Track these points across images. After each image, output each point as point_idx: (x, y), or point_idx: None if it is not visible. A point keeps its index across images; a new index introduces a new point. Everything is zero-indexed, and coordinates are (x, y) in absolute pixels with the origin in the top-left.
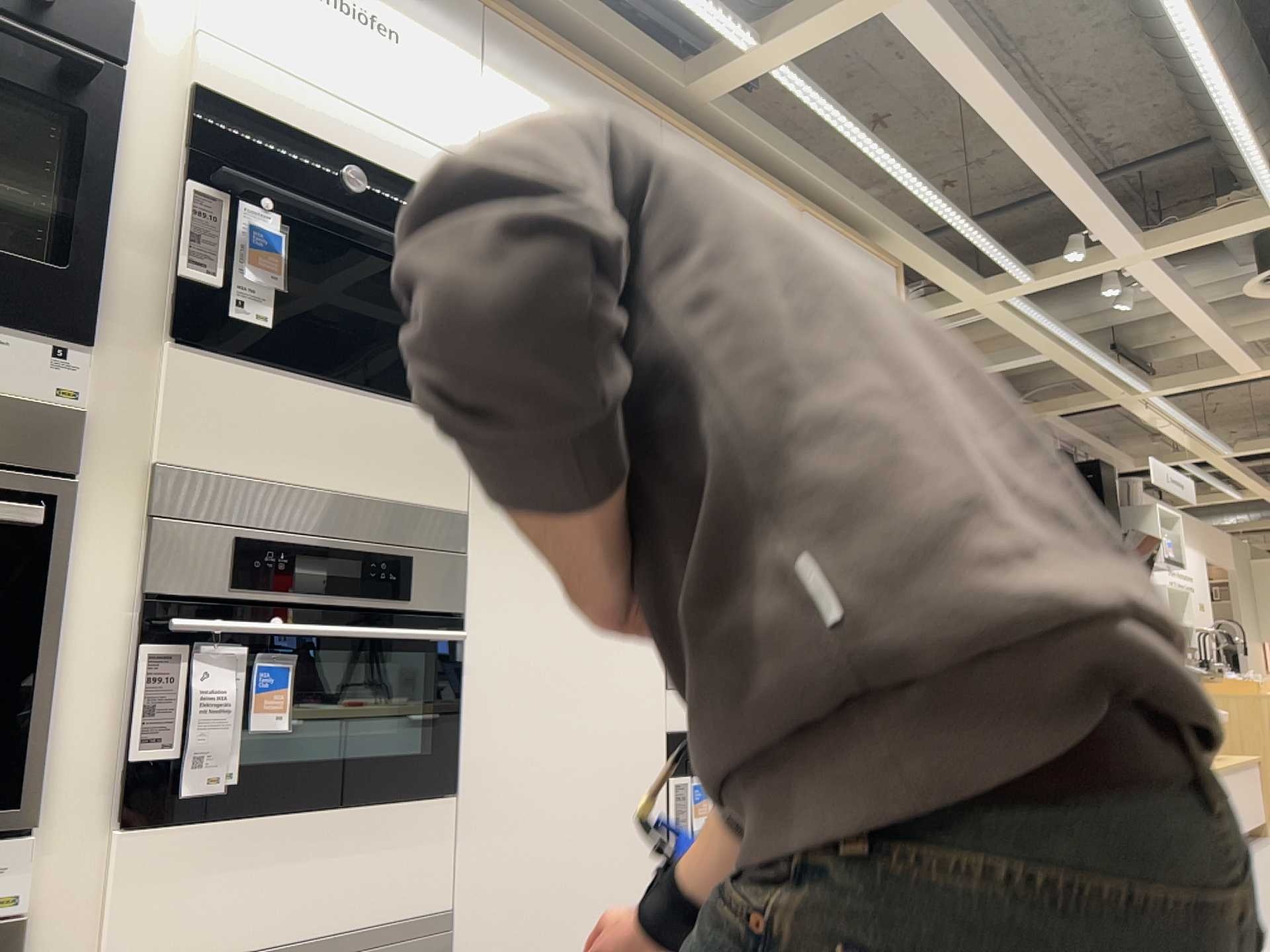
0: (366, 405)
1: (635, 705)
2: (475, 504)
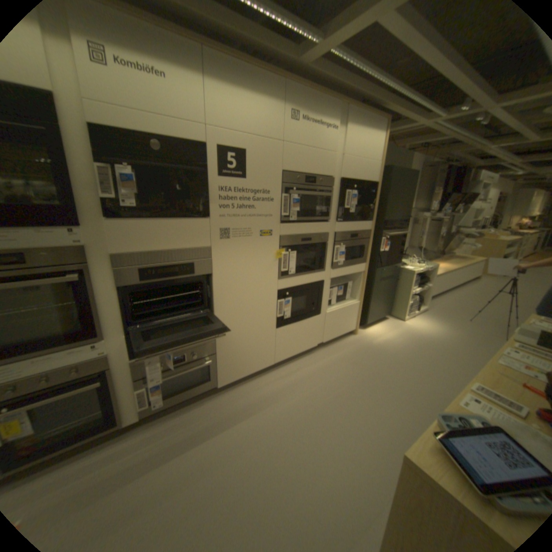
0: (172, 223)
1: (267, 285)
2: (213, 243)
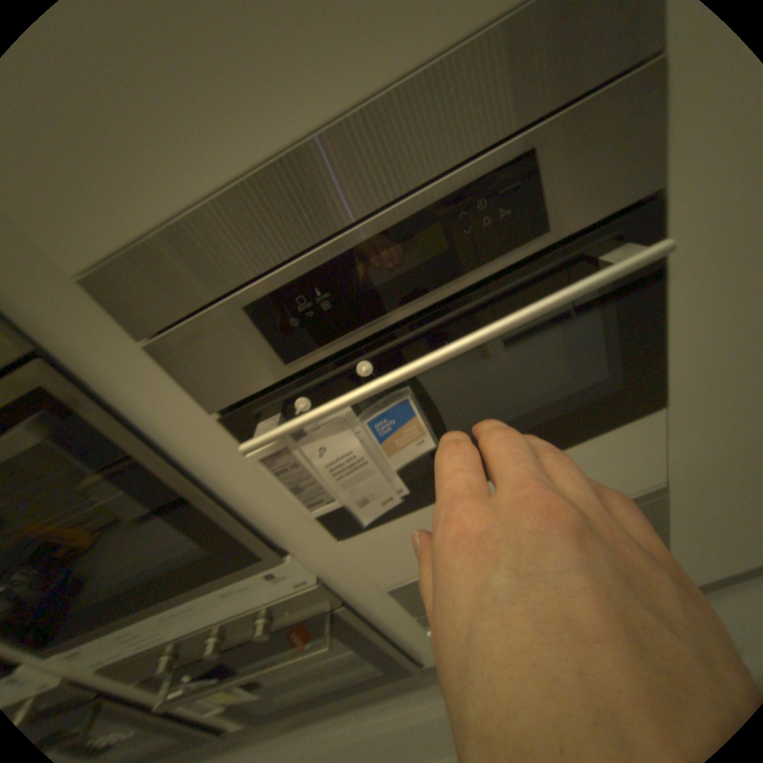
0: None
1: None
2: None
